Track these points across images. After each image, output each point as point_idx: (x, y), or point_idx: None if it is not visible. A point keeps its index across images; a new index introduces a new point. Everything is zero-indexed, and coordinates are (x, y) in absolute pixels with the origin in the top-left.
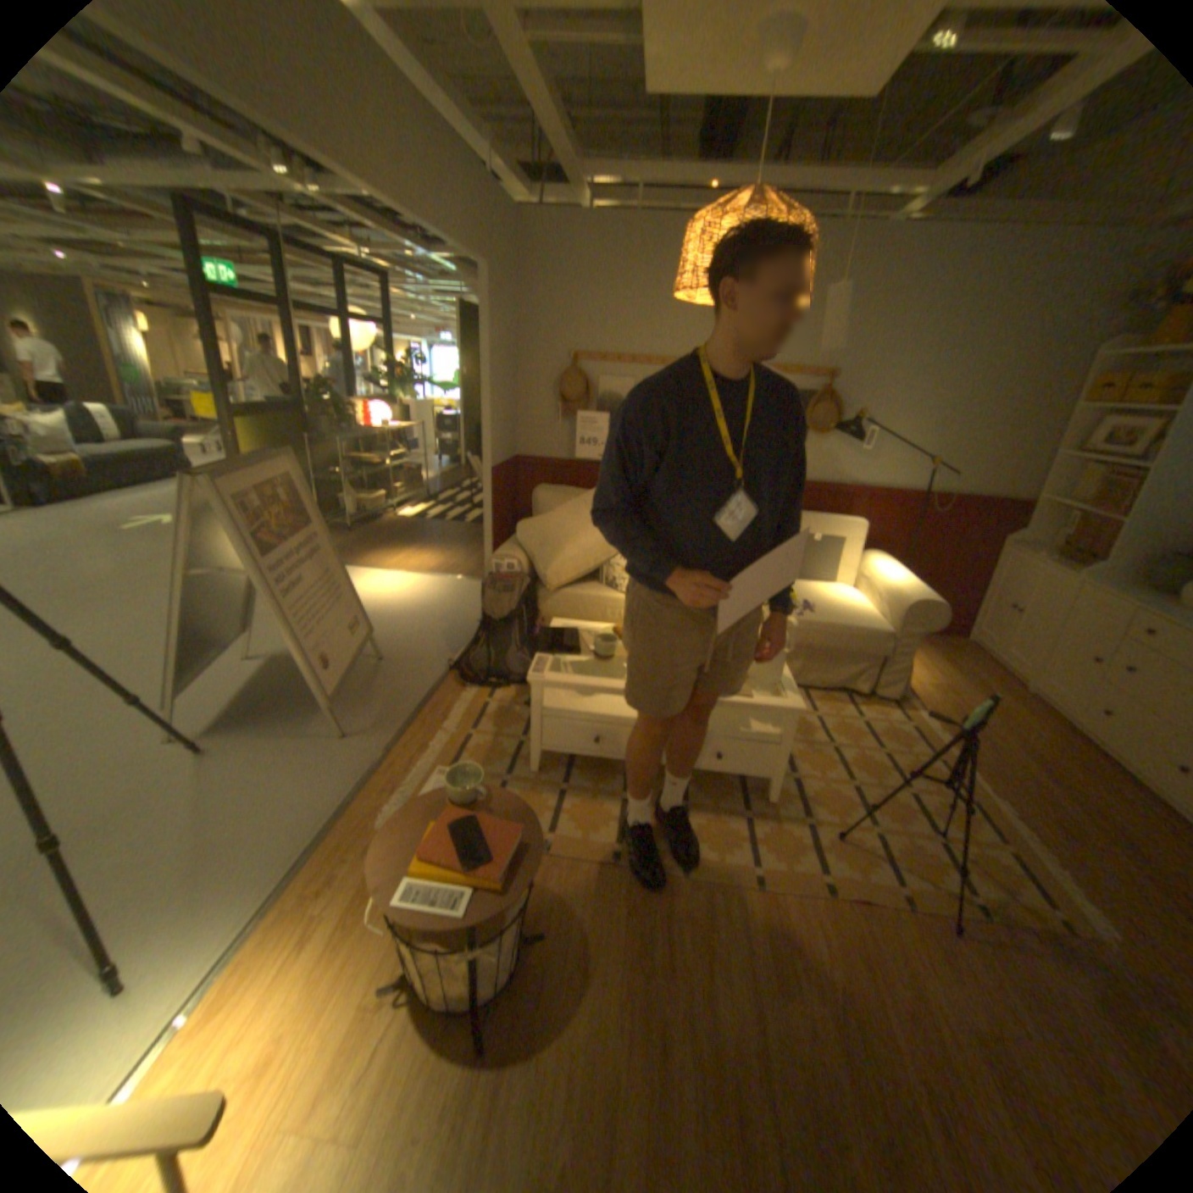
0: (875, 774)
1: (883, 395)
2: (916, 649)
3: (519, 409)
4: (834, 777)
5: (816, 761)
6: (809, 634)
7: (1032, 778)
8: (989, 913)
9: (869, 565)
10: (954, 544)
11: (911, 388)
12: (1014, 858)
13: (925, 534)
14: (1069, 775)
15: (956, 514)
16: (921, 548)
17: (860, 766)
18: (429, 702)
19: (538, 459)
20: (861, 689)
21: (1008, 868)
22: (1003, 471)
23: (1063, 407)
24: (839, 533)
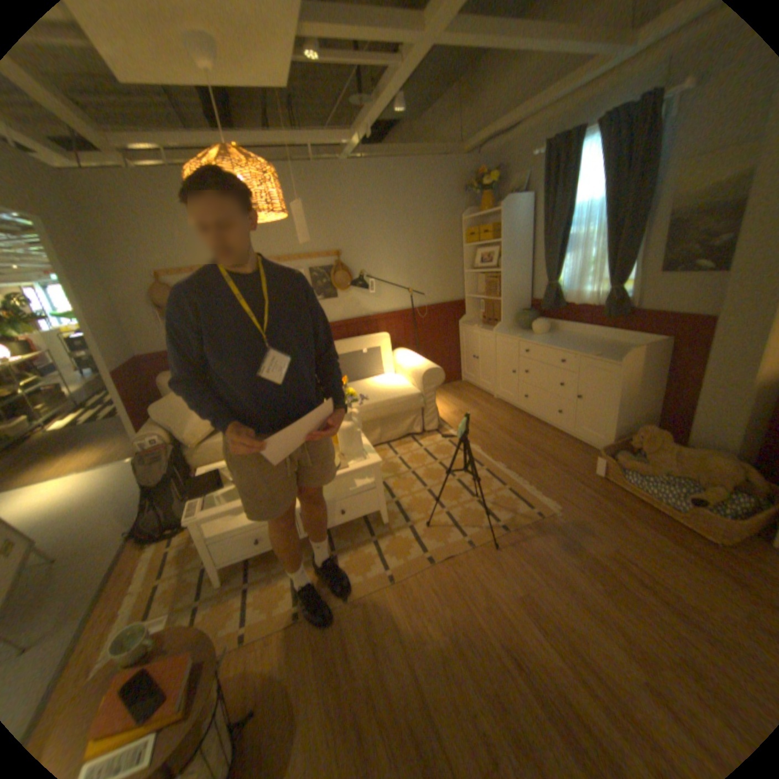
0: (436, 477)
1: (370, 260)
2: (434, 397)
3: (122, 321)
4: (415, 490)
5: (403, 485)
6: (376, 410)
7: (506, 443)
8: (506, 527)
9: (396, 358)
10: (436, 332)
11: (383, 253)
12: (509, 491)
13: (420, 331)
14: (520, 434)
15: (431, 316)
16: (421, 339)
17: (427, 476)
18: (110, 576)
19: (154, 354)
20: (416, 430)
21: (508, 498)
22: (444, 288)
23: (457, 249)
24: (374, 345)
